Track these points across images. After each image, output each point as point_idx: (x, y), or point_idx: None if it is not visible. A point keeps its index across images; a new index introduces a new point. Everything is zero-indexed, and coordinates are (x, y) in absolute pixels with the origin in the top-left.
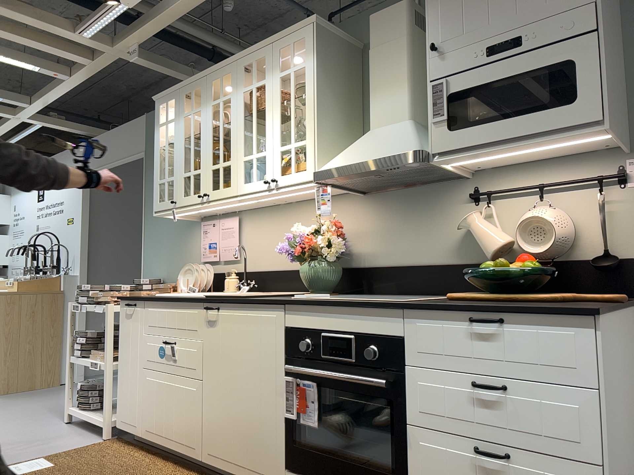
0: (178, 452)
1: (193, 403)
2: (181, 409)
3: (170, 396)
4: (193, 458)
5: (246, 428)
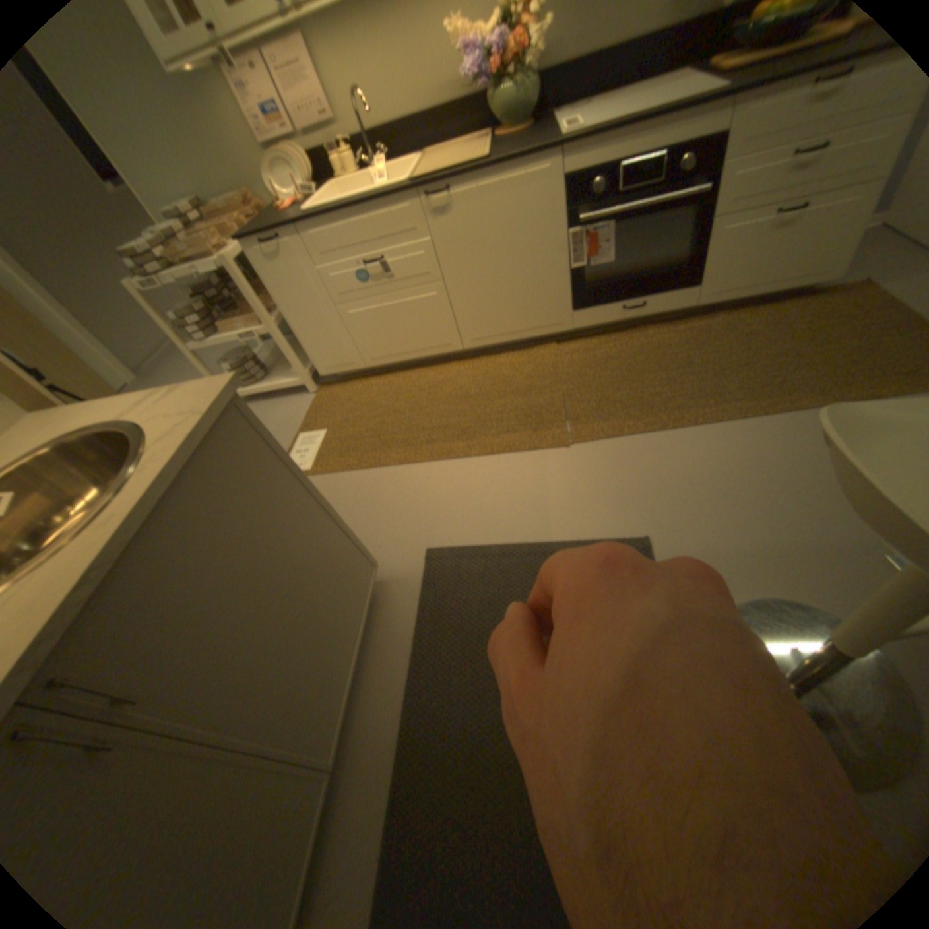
0: (428, 355)
1: (437, 305)
2: (421, 318)
3: (399, 313)
4: (452, 350)
5: (521, 297)
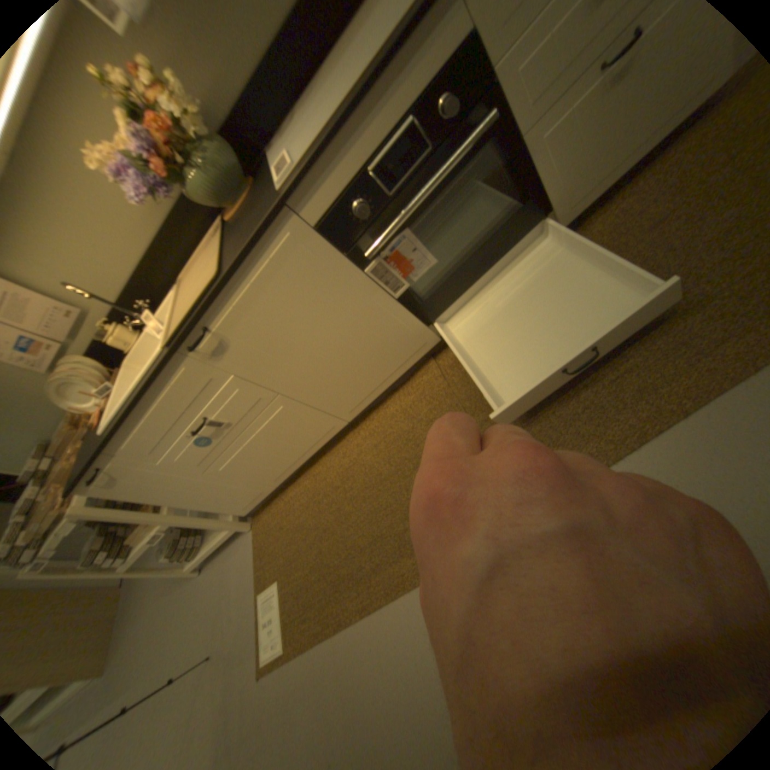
0: (322, 446)
1: (294, 413)
2: (289, 430)
3: (266, 441)
4: (340, 430)
5: (367, 354)
